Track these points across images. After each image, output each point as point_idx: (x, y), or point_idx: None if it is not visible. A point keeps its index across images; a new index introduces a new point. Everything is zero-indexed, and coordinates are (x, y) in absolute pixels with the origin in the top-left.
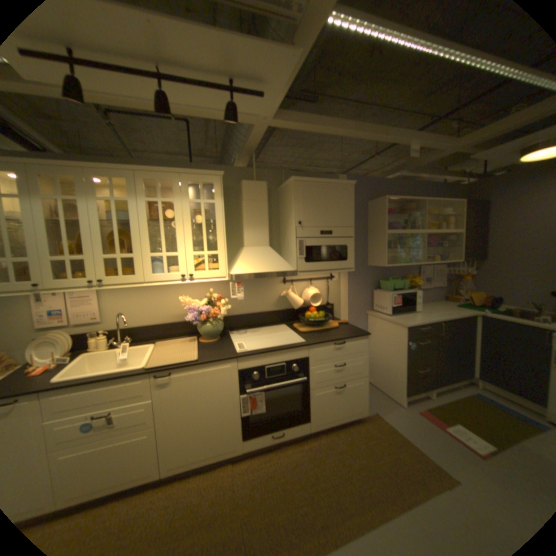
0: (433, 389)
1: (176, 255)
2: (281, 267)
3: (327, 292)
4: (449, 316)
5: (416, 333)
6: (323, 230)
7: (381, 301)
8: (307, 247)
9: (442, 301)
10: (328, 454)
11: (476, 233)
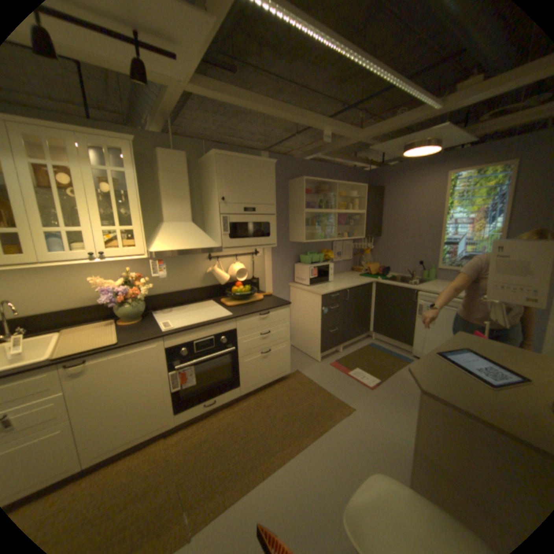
0: (340, 343)
1: (79, 230)
2: (206, 243)
3: (252, 267)
4: (352, 284)
5: (328, 299)
6: (247, 206)
7: (301, 273)
8: (231, 223)
9: (349, 271)
10: (256, 409)
11: (374, 214)
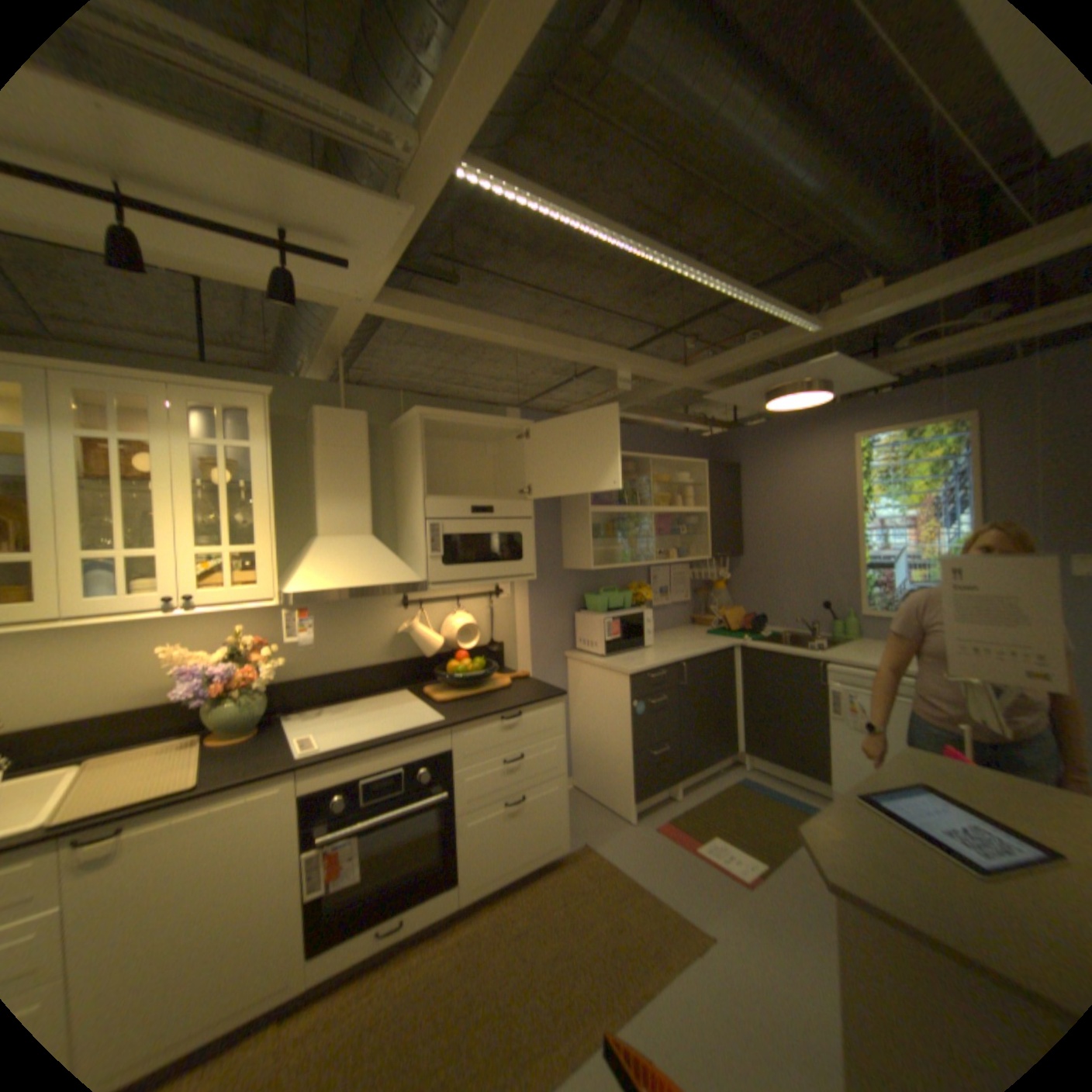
0: (676, 780)
1: (150, 553)
2: (396, 573)
3: (489, 619)
4: (692, 650)
5: (643, 683)
6: (477, 504)
7: (588, 630)
8: (446, 535)
9: (686, 625)
10: (491, 942)
11: (725, 513)
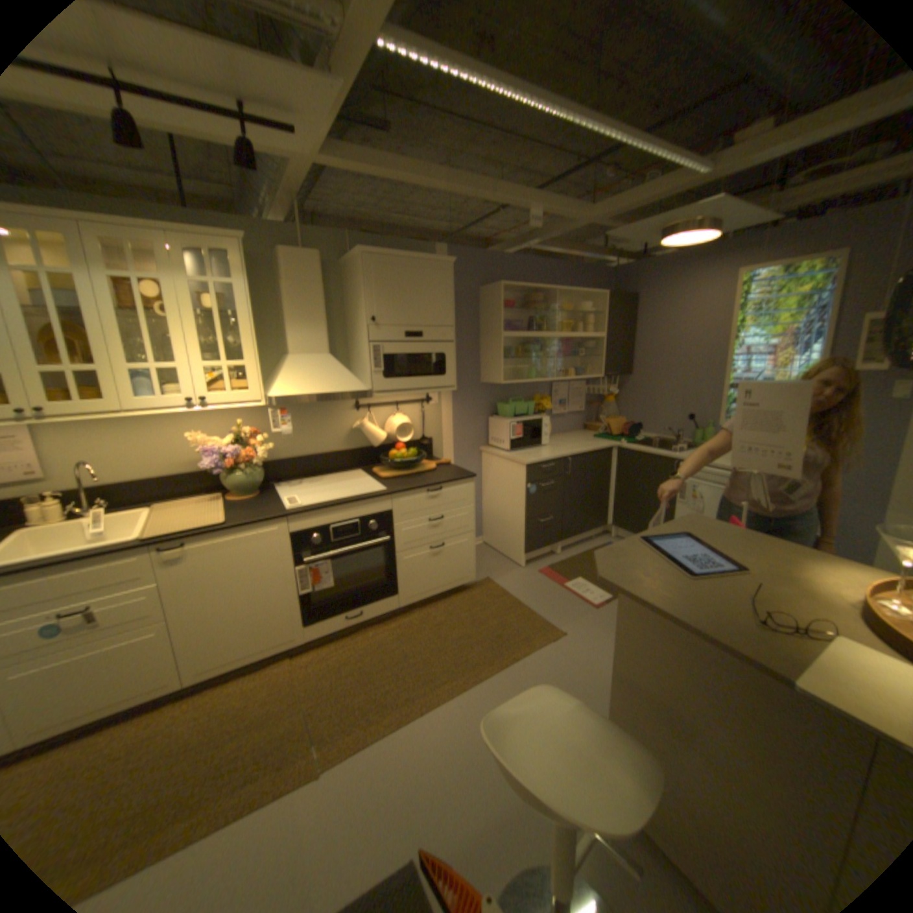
0: (556, 540)
1: (172, 367)
2: (348, 385)
3: (421, 421)
4: (578, 449)
5: (536, 472)
6: (409, 330)
7: (498, 432)
8: (385, 355)
9: (579, 430)
10: (420, 628)
11: (620, 339)
